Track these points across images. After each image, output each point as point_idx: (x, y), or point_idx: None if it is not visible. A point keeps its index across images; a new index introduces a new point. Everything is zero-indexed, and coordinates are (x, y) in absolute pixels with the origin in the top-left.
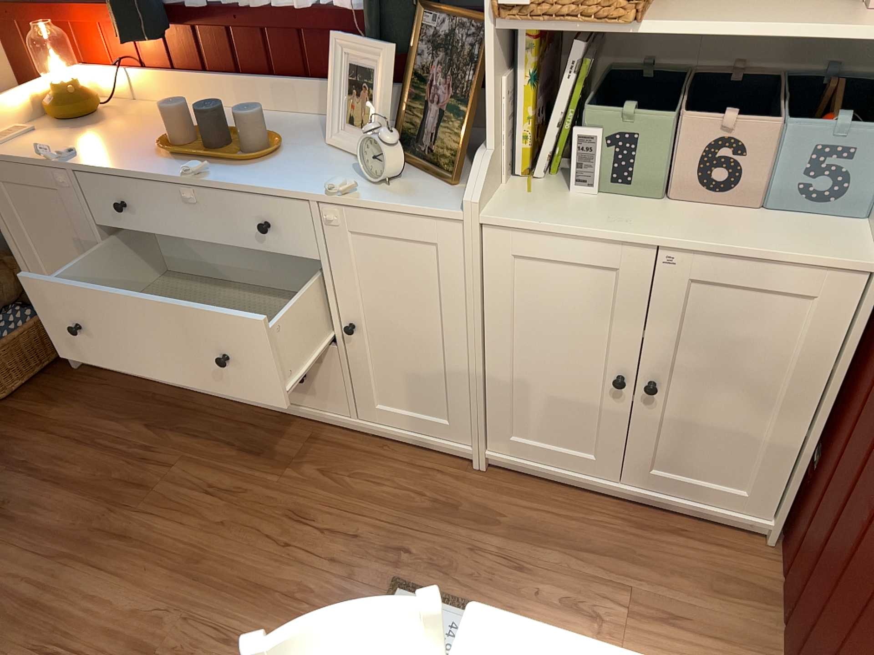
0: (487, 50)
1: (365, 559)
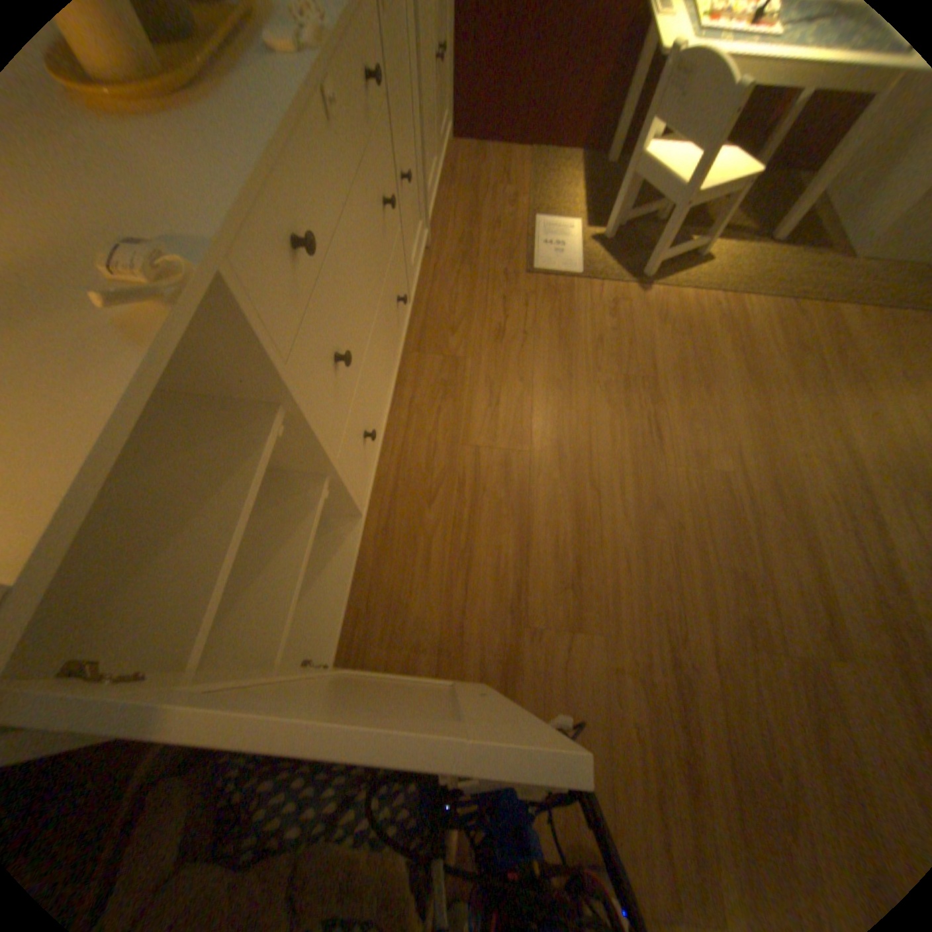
0: None
1: (521, 290)
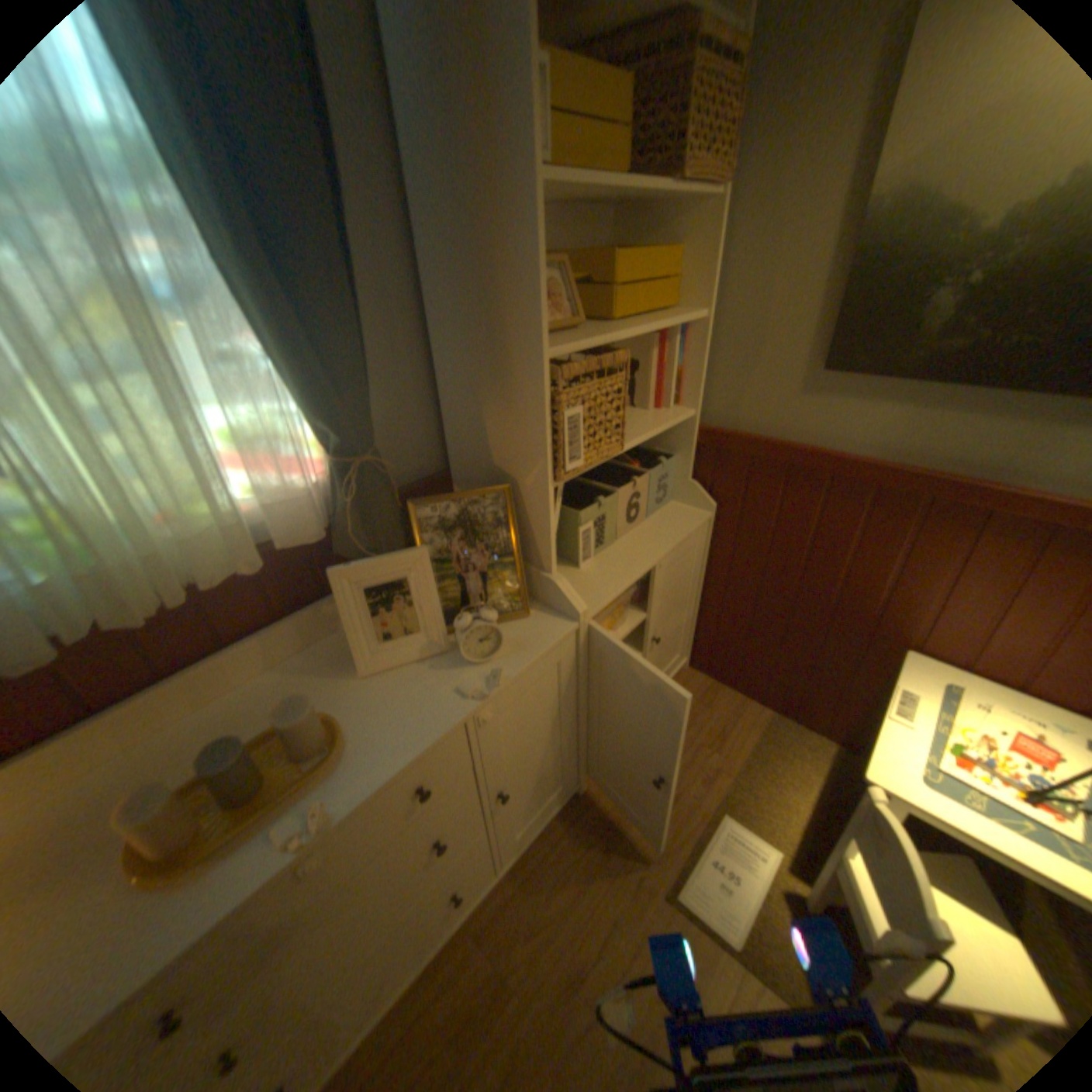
0: (546, 500)
1: (645, 927)
